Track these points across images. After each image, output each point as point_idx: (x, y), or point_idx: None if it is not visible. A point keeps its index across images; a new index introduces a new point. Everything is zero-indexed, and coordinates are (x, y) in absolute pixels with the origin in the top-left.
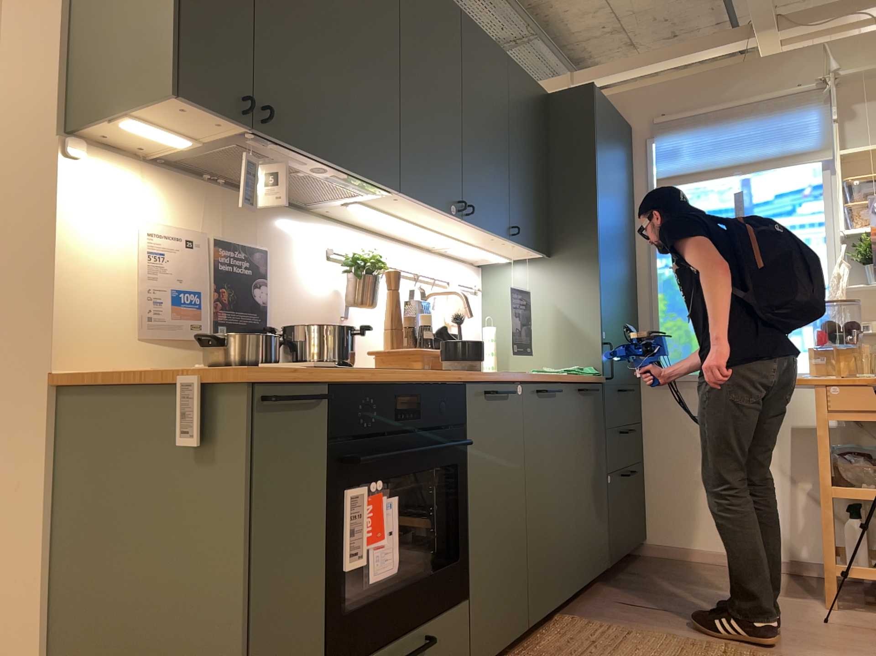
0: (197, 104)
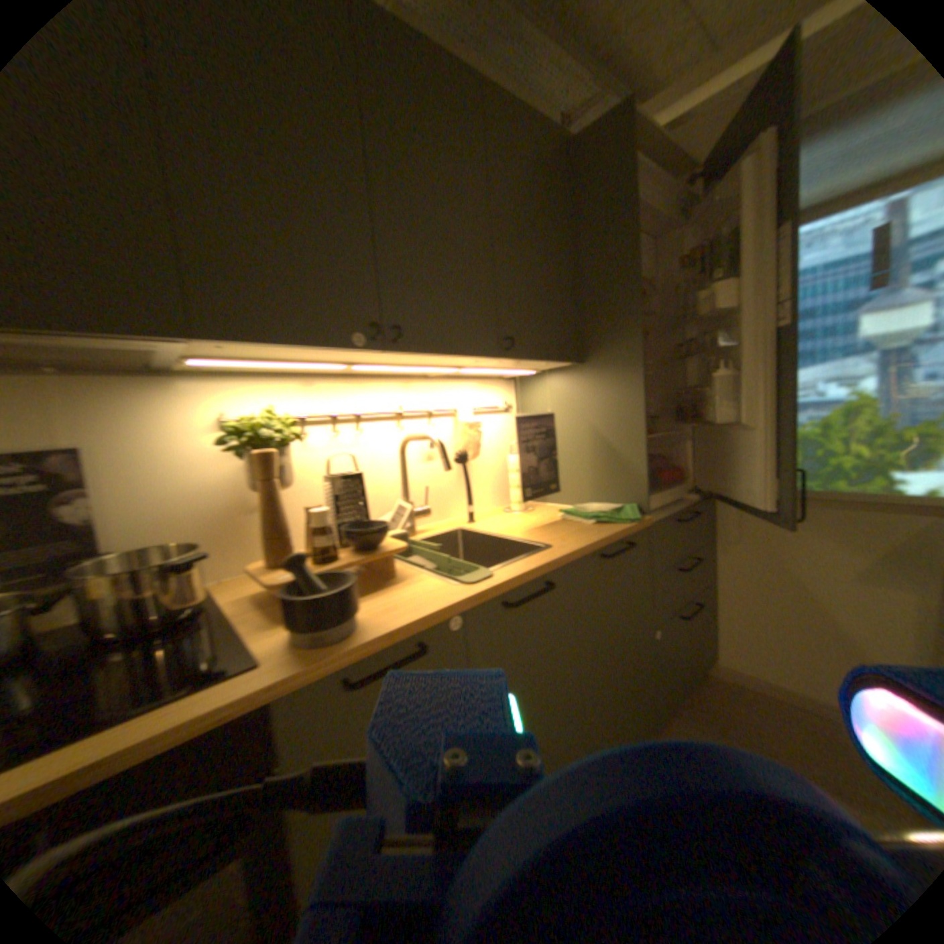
0: None
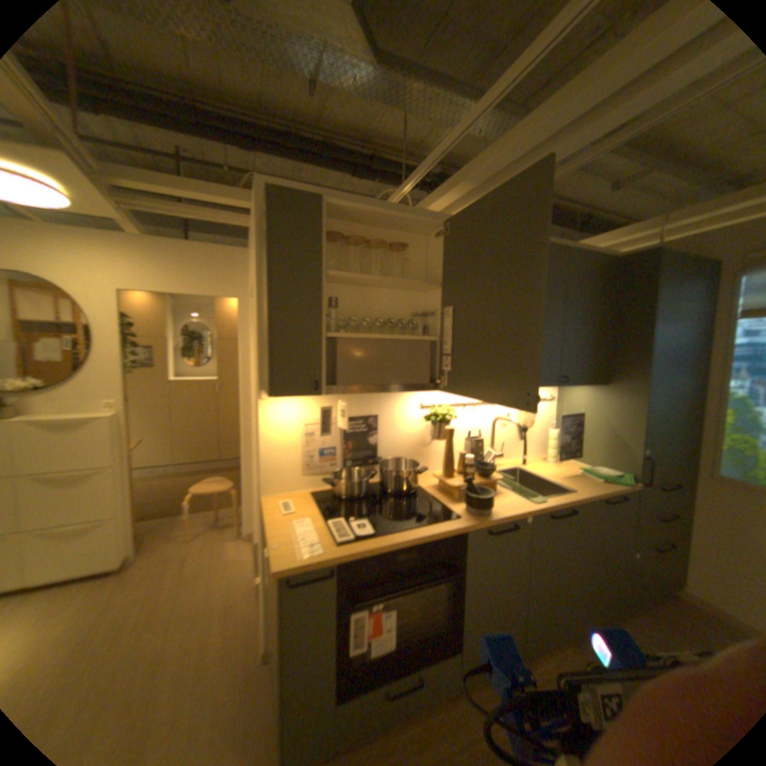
0: (285, 395)
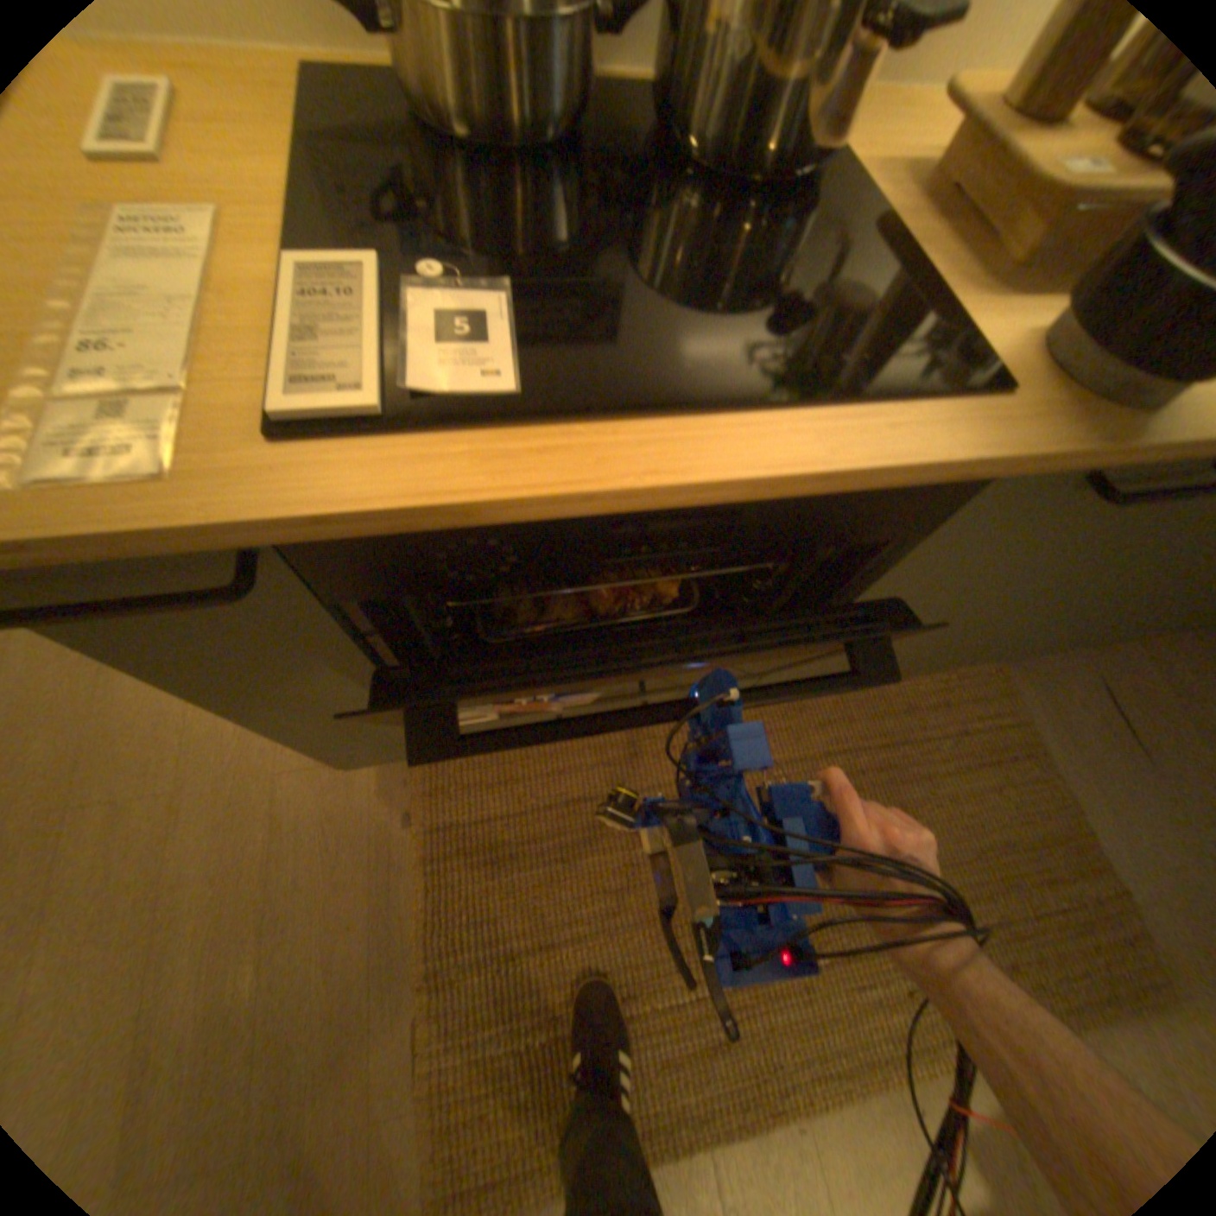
0: None
